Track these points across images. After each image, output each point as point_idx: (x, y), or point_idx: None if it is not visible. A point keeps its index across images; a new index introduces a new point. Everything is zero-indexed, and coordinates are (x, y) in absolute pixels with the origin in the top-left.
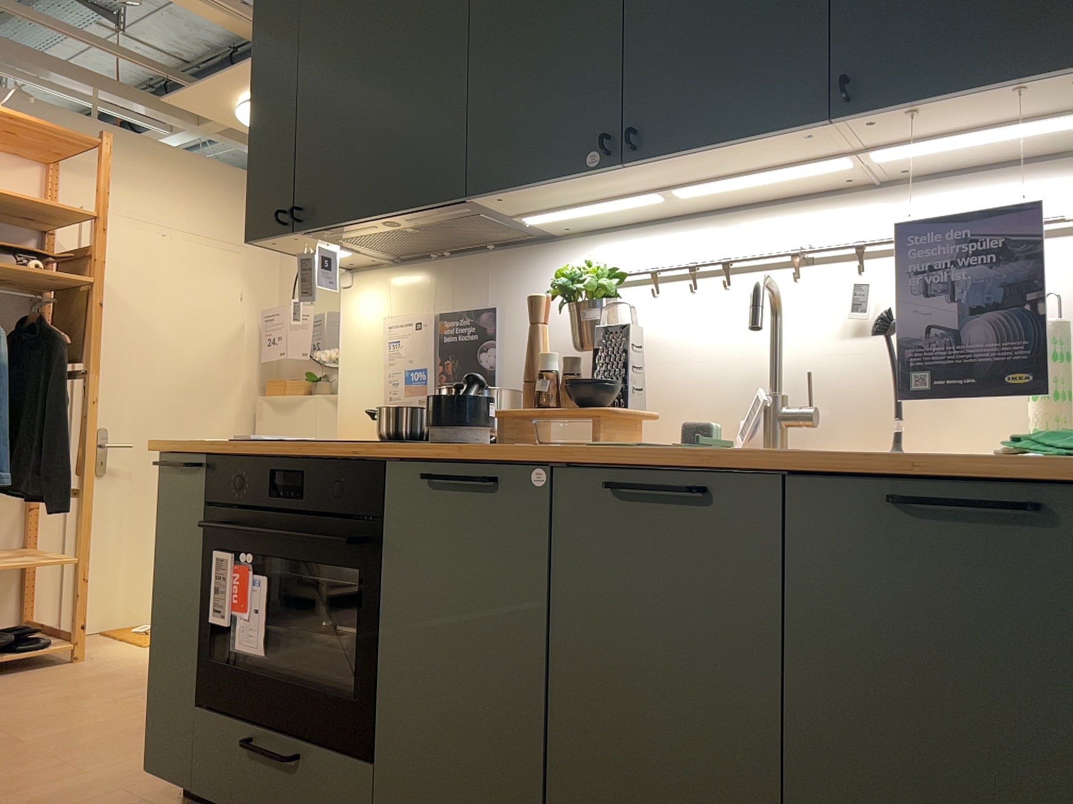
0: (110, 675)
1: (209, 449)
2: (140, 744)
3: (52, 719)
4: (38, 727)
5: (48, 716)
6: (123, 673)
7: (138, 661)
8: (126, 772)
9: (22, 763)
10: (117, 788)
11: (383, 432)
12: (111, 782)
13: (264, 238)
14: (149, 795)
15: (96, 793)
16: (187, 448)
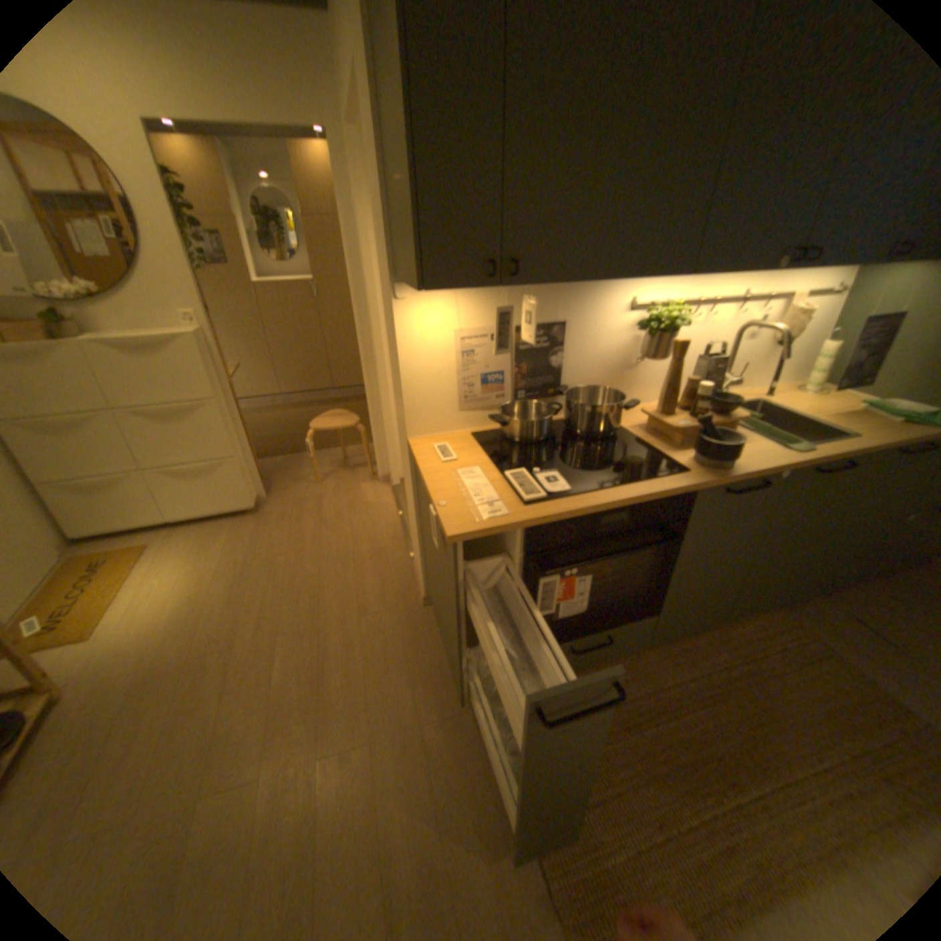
0: (143, 681)
1: (526, 520)
2: (340, 696)
3: (221, 746)
4: (230, 760)
5: (207, 748)
6: (150, 671)
7: (128, 653)
8: (387, 716)
9: (308, 783)
10: (413, 727)
11: (531, 436)
12: (400, 728)
13: (445, 285)
14: (439, 711)
15: (412, 741)
16: (510, 528)
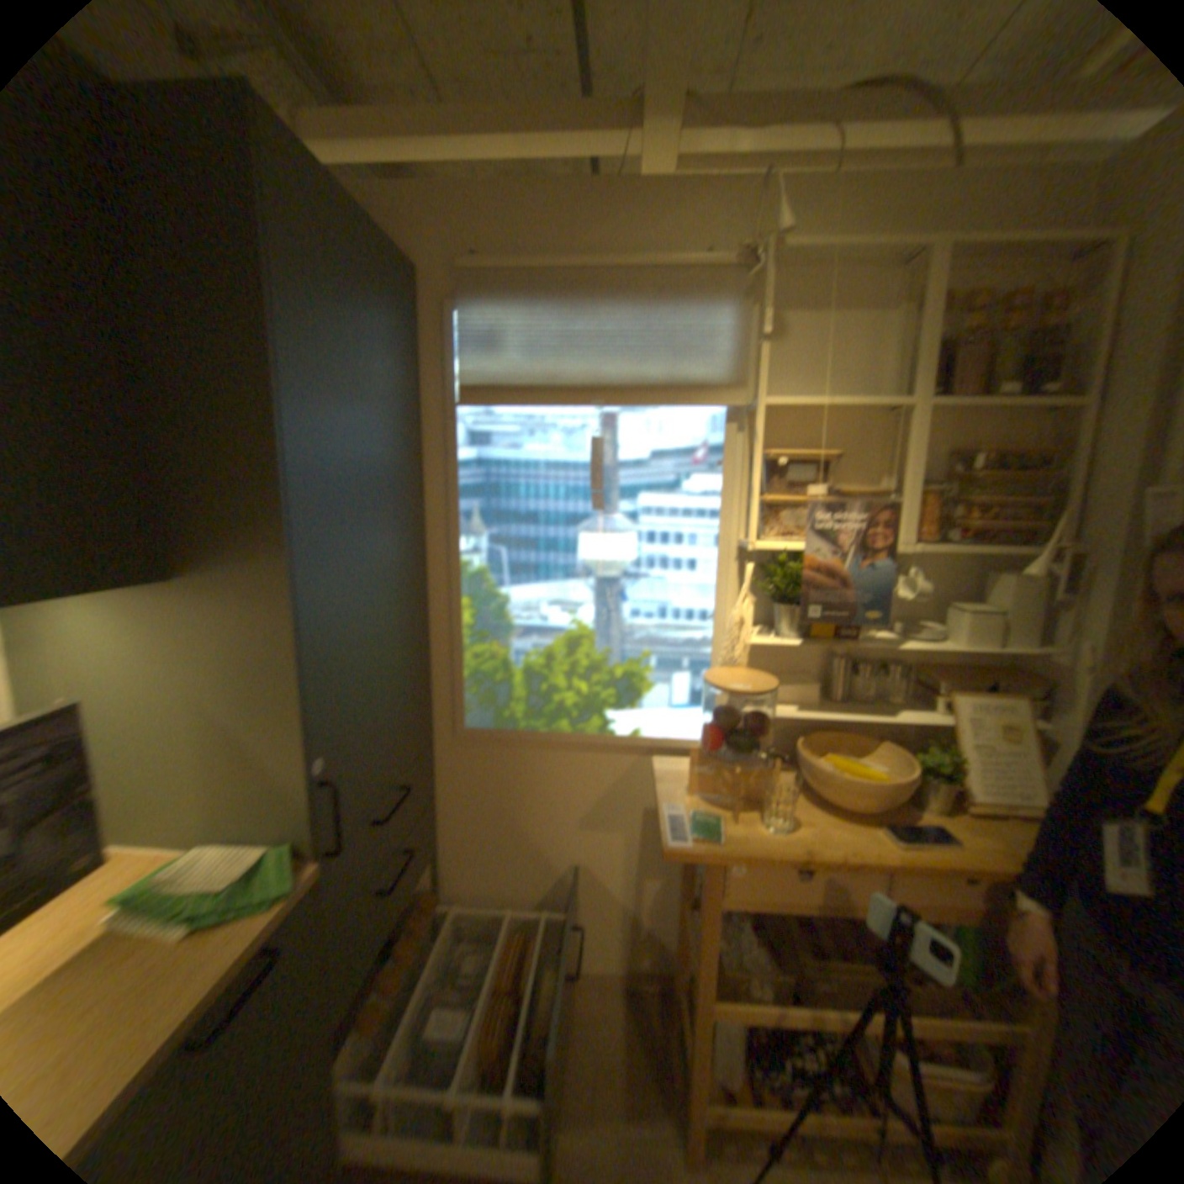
0: None
1: None
2: None
3: None
4: None
5: None
6: None
7: None
8: None
9: None
10: None
11: None
12: None
13: None
14: None
15: None
16: None
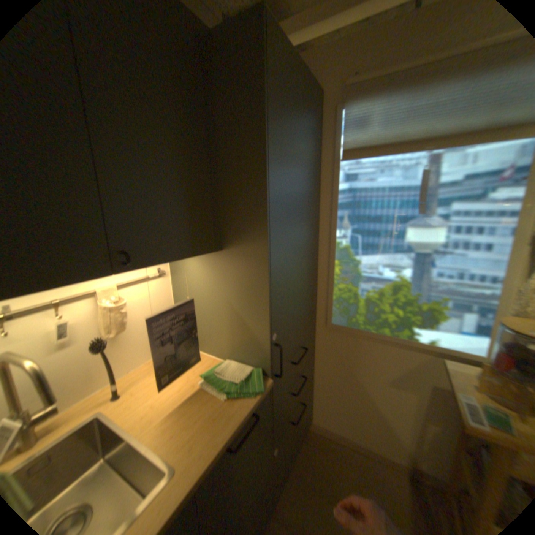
0: None
1: None
2: None
3: None
4: None
5: None
6: None
7: None
8: None
9: None
10: None
11: None
12: None
13: None
14: None
15: None
16: None
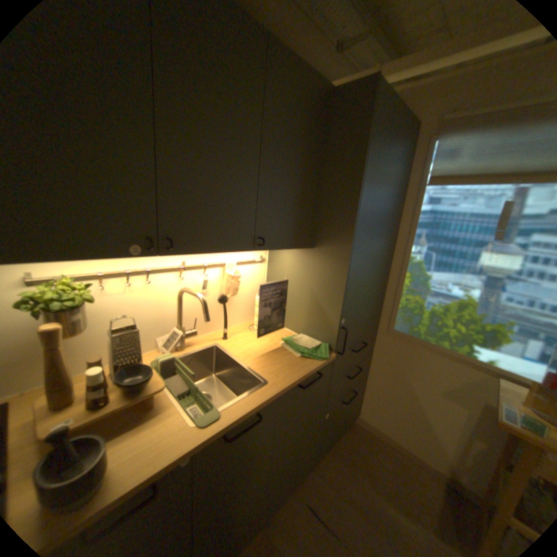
0: None
1: None
2: None
3: None
4: None
5: None
6: None
7: None
8: None
9: None
10: None
11: None
12: None
13: None
14: None
15: None
16: None
